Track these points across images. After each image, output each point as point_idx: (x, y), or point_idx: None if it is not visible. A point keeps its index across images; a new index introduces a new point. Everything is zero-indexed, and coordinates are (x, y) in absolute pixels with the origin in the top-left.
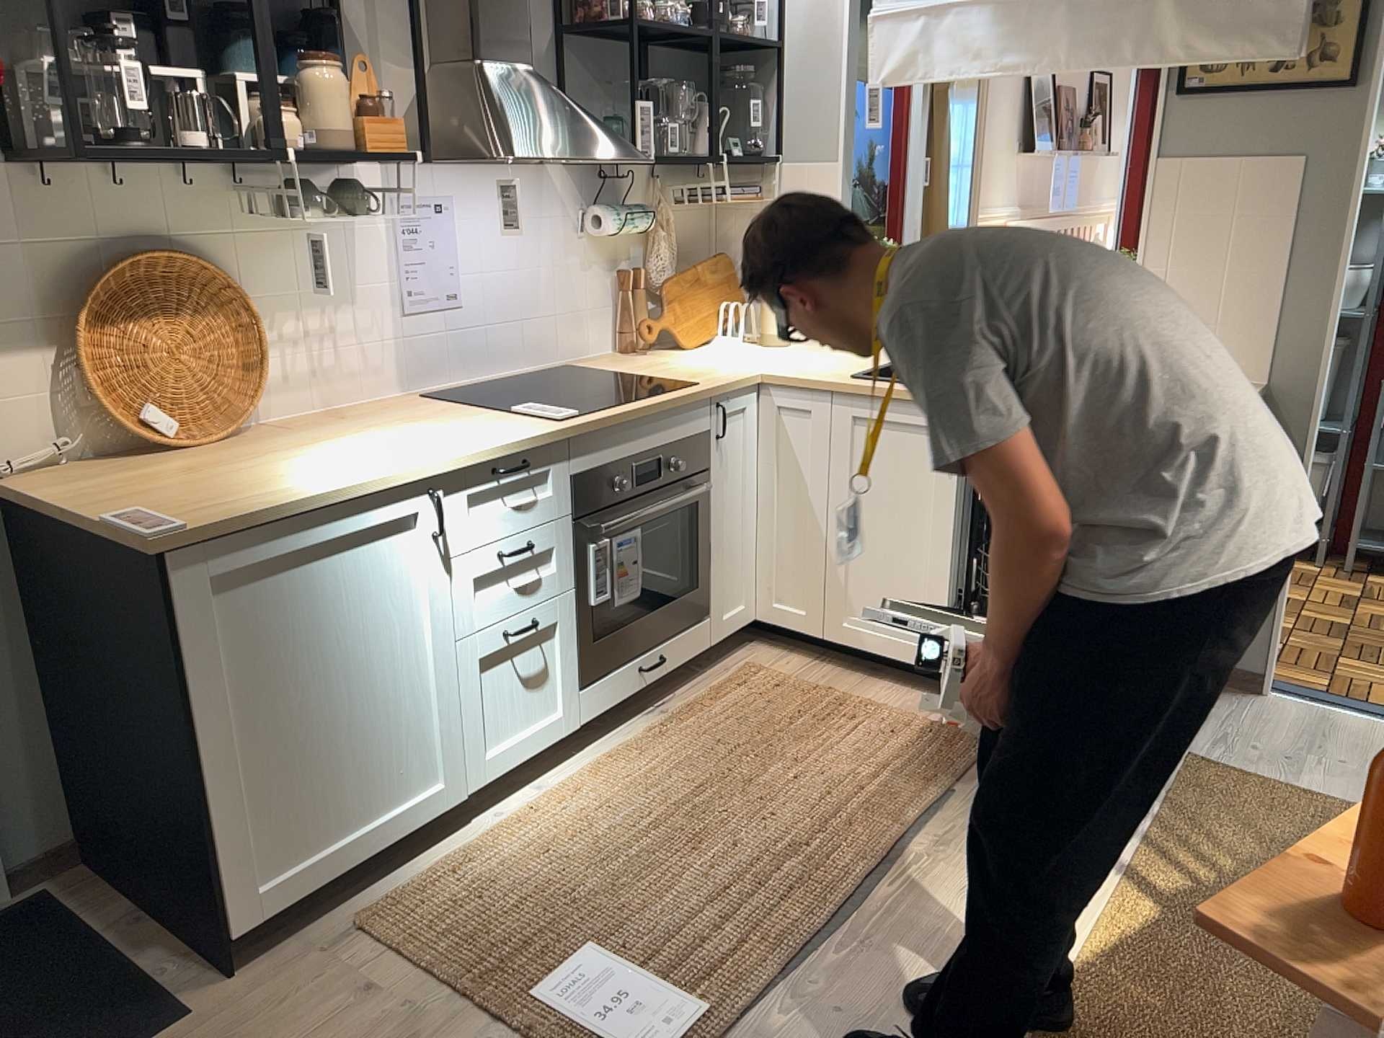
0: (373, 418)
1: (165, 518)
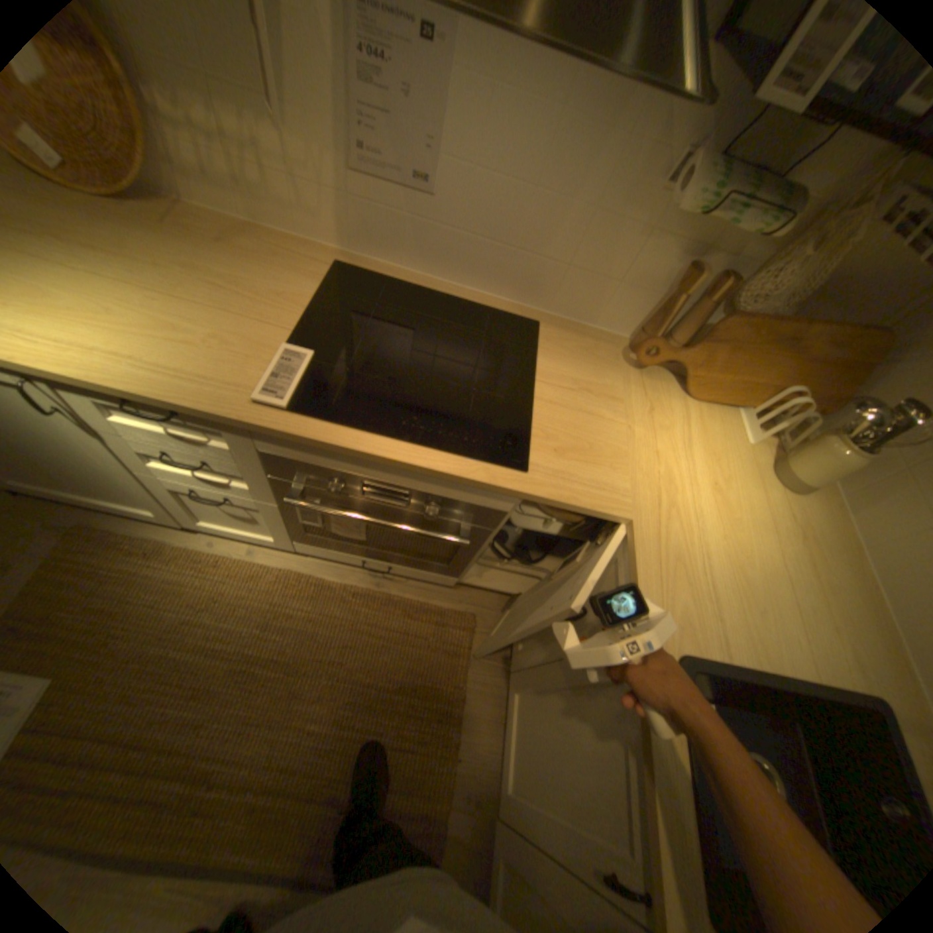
0: (230, 257)
1: None
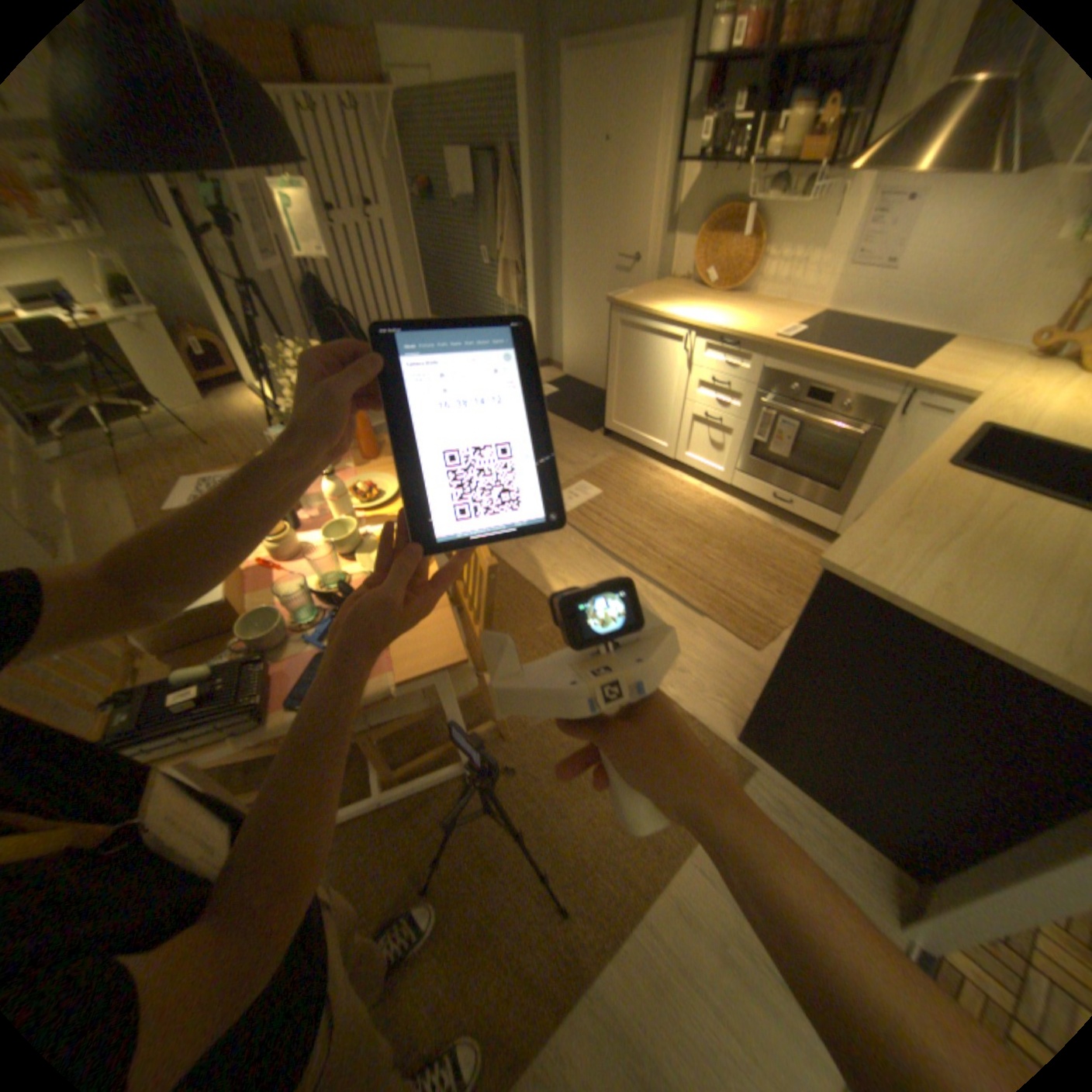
0: (772, 307)
1: (620, 295)
